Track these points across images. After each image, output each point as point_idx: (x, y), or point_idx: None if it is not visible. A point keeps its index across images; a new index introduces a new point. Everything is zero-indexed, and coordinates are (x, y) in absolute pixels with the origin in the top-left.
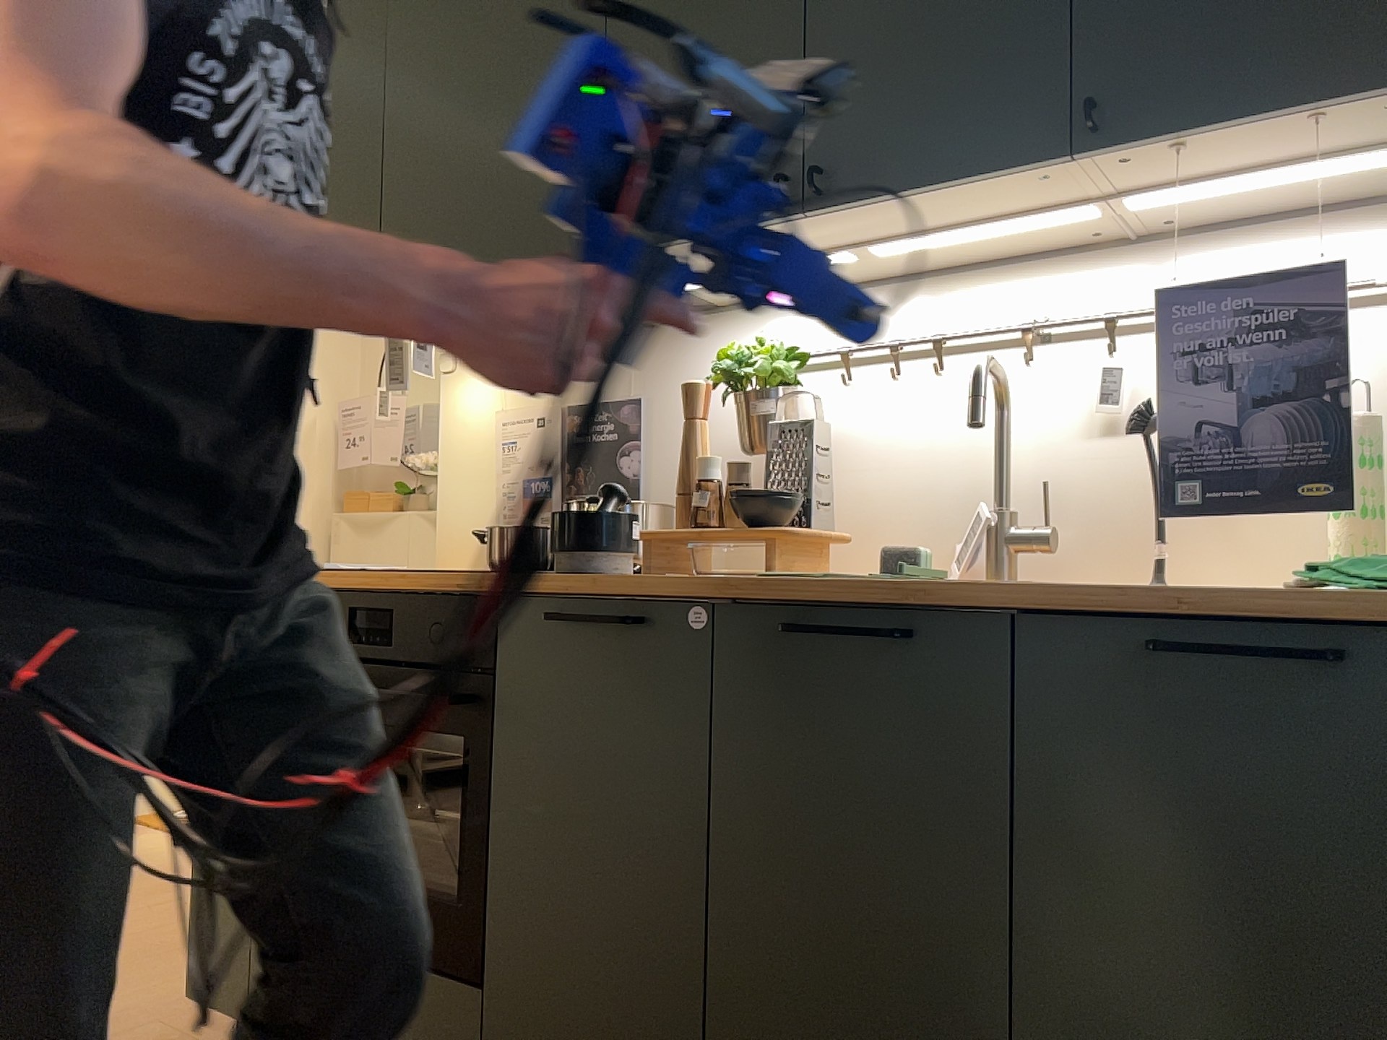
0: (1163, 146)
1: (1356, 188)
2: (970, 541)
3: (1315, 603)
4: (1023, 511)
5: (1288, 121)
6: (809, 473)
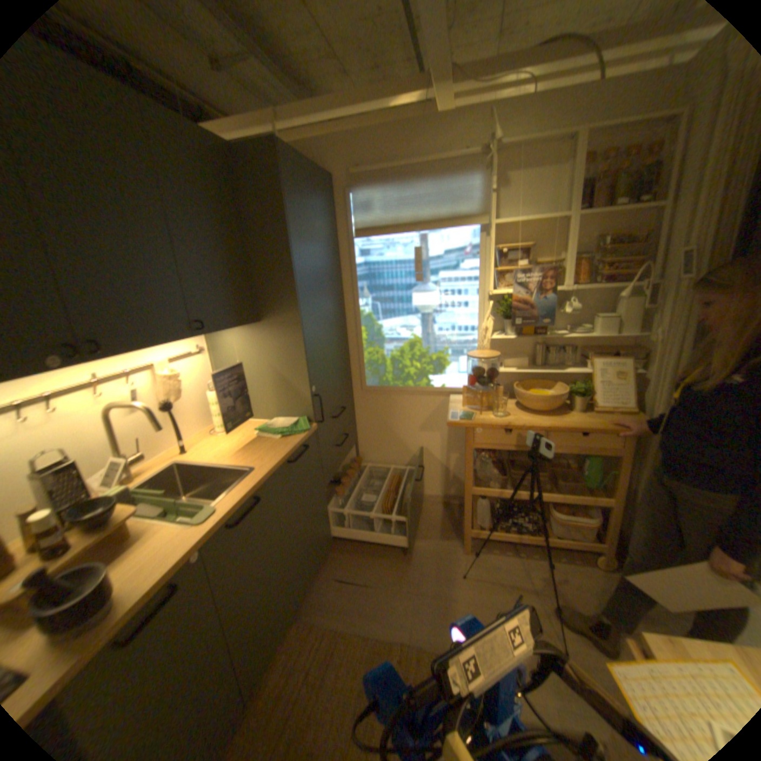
0: (208, 333)
1: None
2: (109, 474)
3: (303, 440)
4: (122, 452)
5: (229, 328)
6: (75, 488)
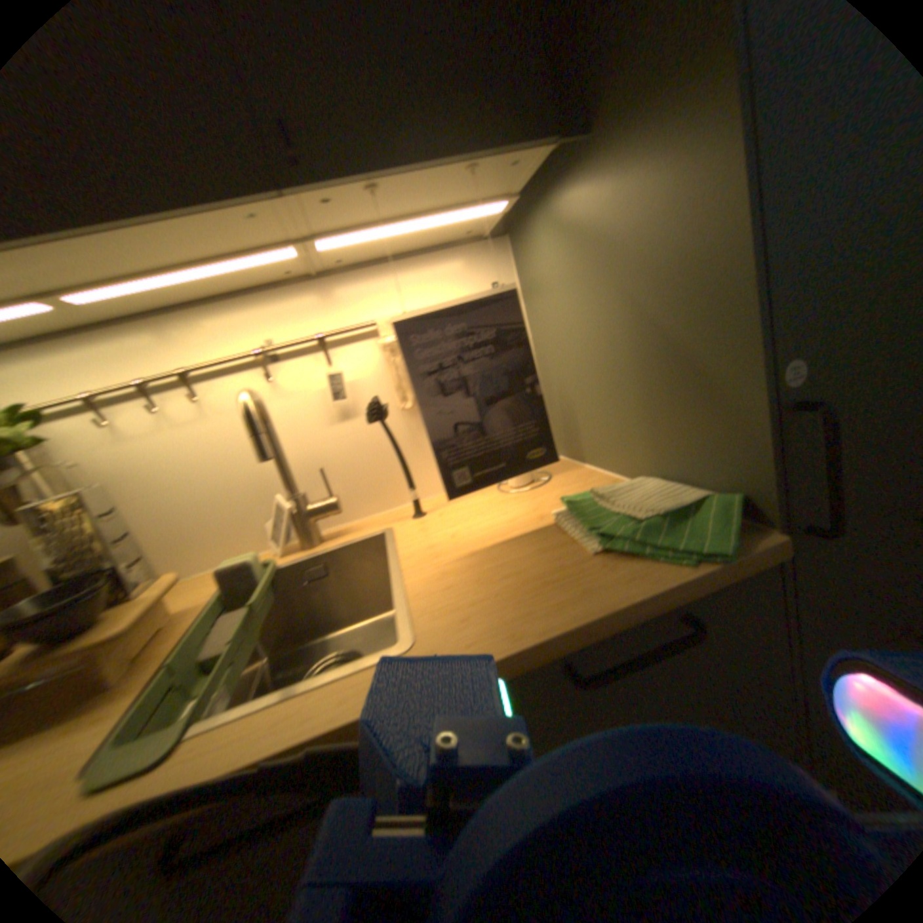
0: (355, 186)
1: (445, 234)
2: (273, 526)
3: (667, 598)
4: (304, 491)
5: (449, 169)
6: (94, 546)
